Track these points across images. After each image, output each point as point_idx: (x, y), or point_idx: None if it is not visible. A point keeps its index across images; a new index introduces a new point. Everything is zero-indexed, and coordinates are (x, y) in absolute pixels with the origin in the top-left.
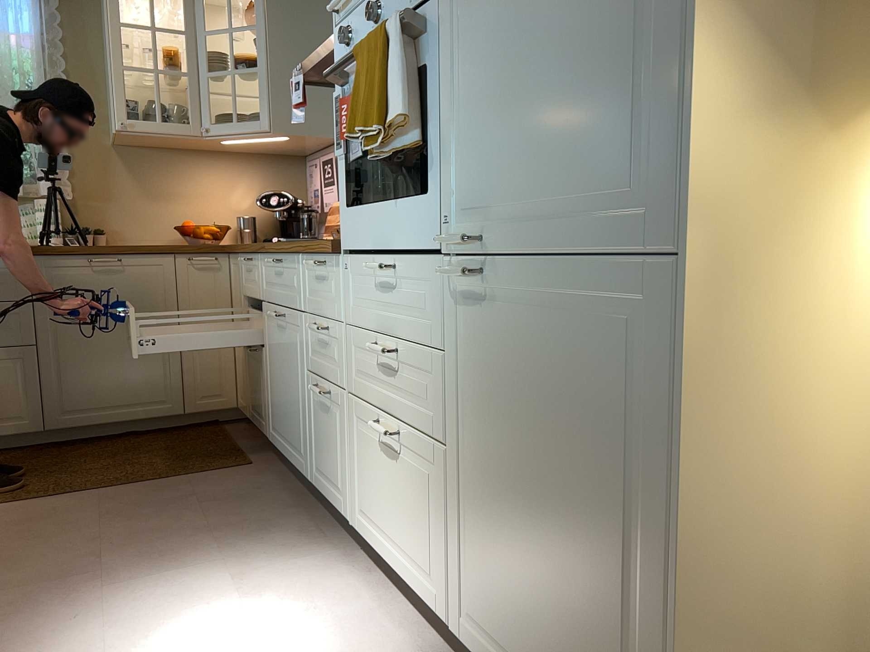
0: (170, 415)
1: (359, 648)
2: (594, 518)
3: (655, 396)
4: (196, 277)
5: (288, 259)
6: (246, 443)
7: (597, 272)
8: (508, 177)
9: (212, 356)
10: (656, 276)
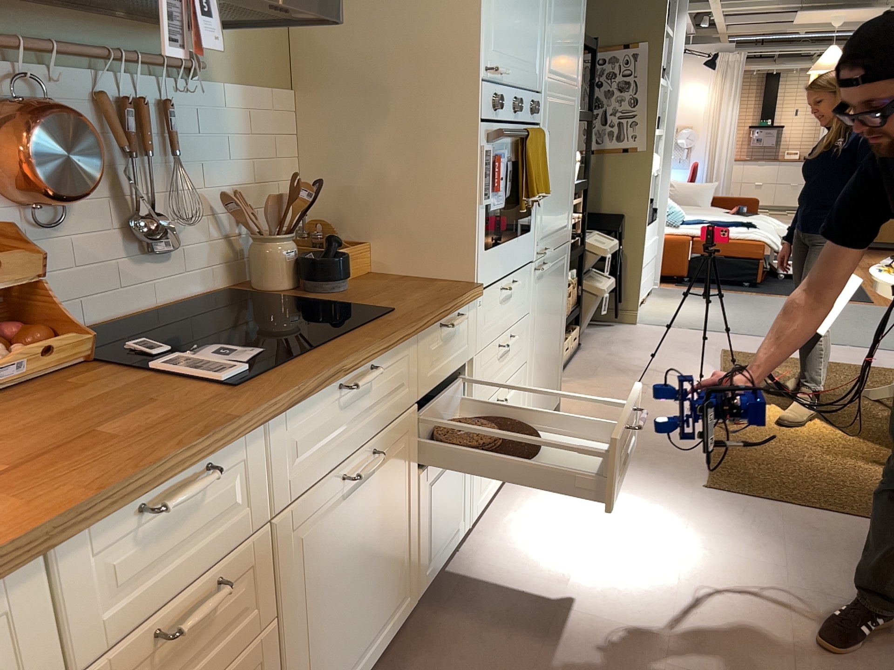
0: None
1: (539, 503)
2: (555, 327)
3: (563, 279)
4: None
5: (390, 355)
6: None
7: (560, 250)
8: (549, 222)
9: None
10: (565, 247)
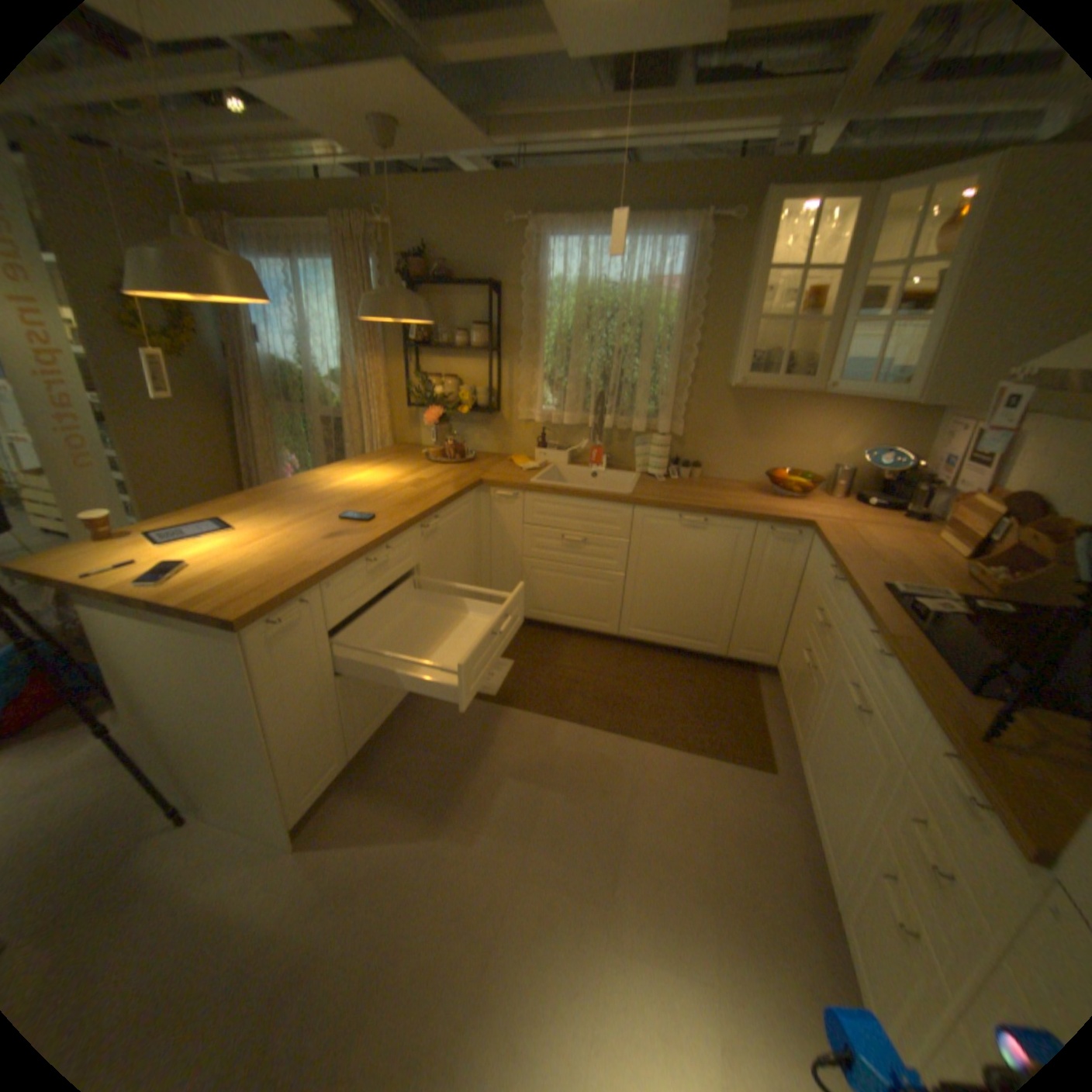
0: (715, 655)
1: None
2: None
3: None
4: (774, 547)
5: (906, 676)
6: (776, 725)
7: None
8: None
9: (767, 620)
10: None
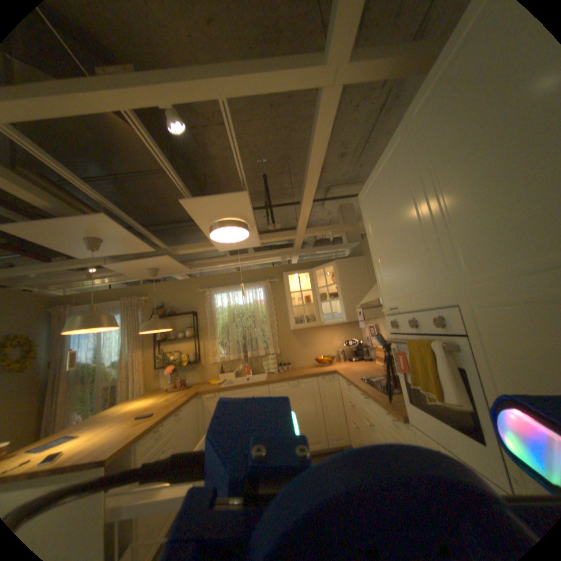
0: (323, 449)
1: None
2: None
3: None
4: (326, 385)
5: (371, 401)
6: None
7: None
8: None
9: (336, 421)
10: None
